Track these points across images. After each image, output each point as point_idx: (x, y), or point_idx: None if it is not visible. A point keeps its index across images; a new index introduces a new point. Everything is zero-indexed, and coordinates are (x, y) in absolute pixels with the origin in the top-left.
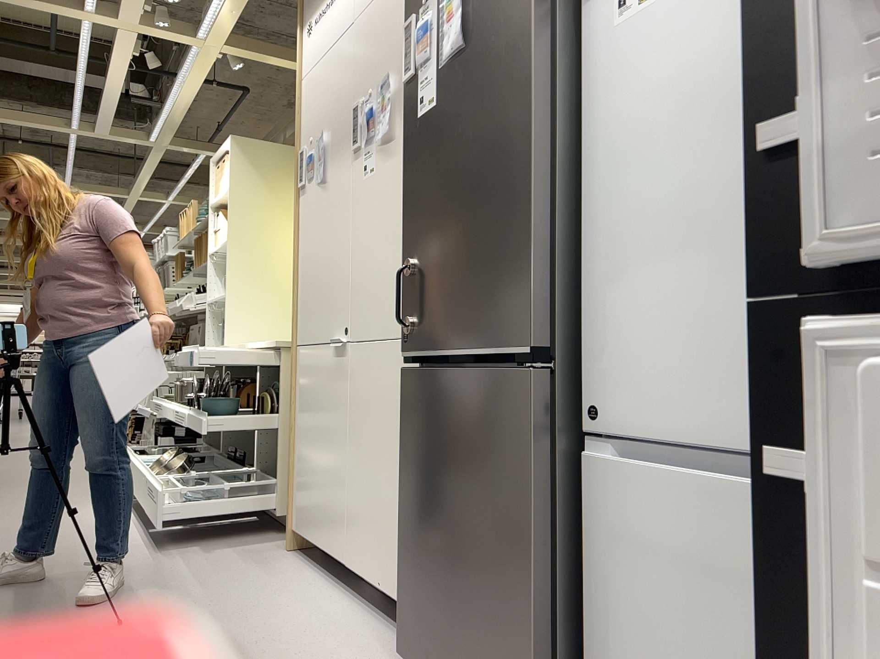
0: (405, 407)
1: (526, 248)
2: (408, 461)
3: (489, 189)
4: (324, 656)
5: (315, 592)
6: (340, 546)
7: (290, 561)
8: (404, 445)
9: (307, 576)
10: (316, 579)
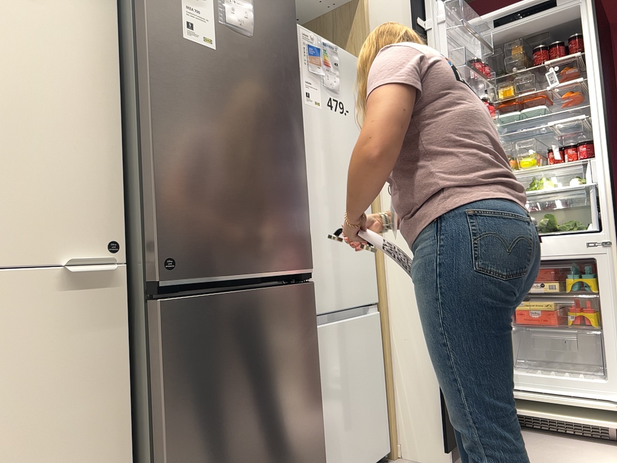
0: (169, 341)
1: (304, 207)
2: (183, 399)
3: (277, 157)
4: None
5: None
6: None
7: None
8: (171, 384)
9: None
10: None
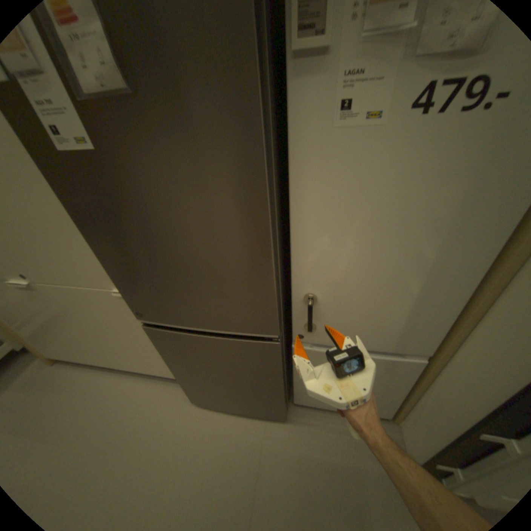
0: (156, 340)
1: (266, 292)
2: (172, 359)
3: (218, 251)
4: (155, 424)
5: (103, 385)
6: (104, 363)
7: (62, 371)
8: (164, 353)
9: (86, 377)
10: (93, 375)
